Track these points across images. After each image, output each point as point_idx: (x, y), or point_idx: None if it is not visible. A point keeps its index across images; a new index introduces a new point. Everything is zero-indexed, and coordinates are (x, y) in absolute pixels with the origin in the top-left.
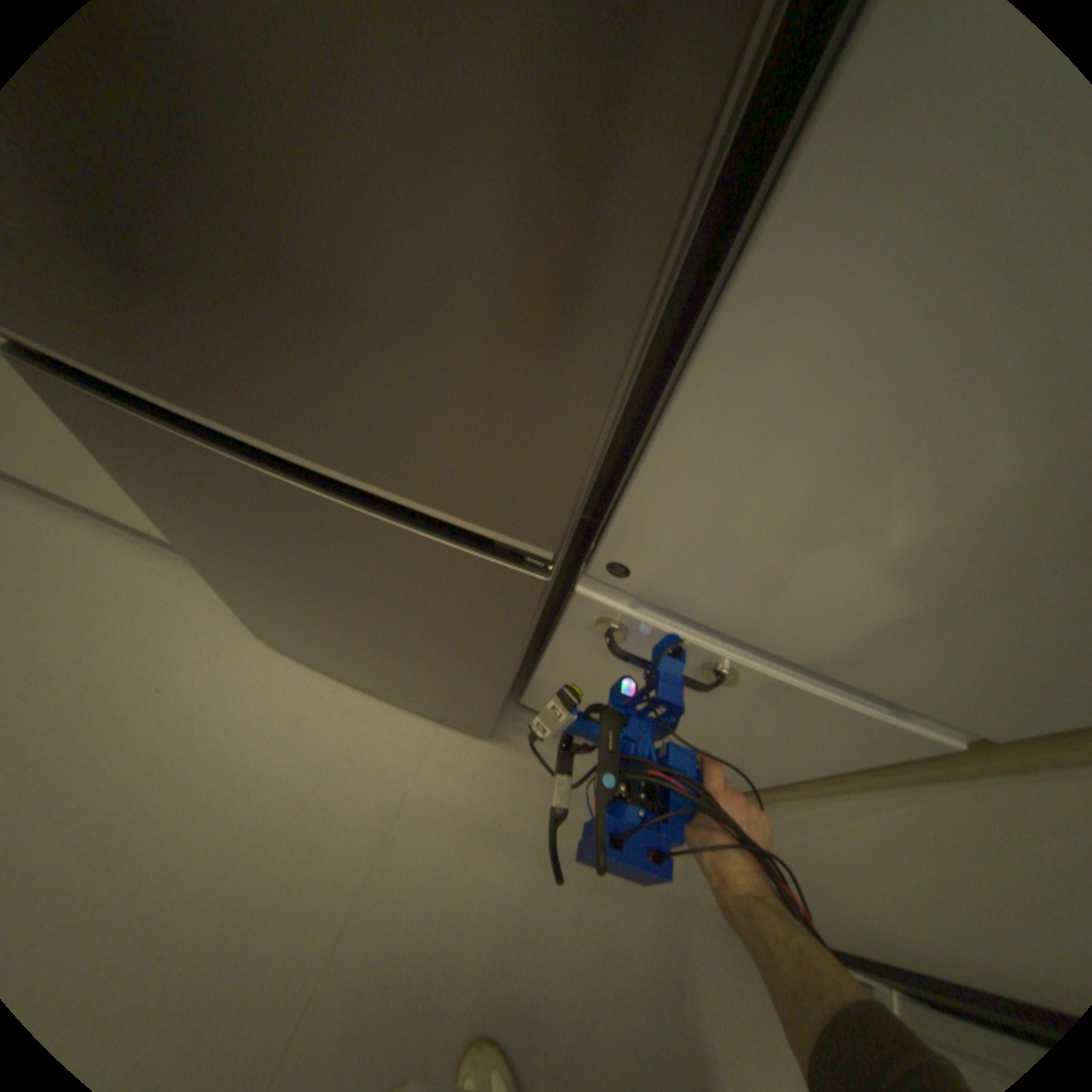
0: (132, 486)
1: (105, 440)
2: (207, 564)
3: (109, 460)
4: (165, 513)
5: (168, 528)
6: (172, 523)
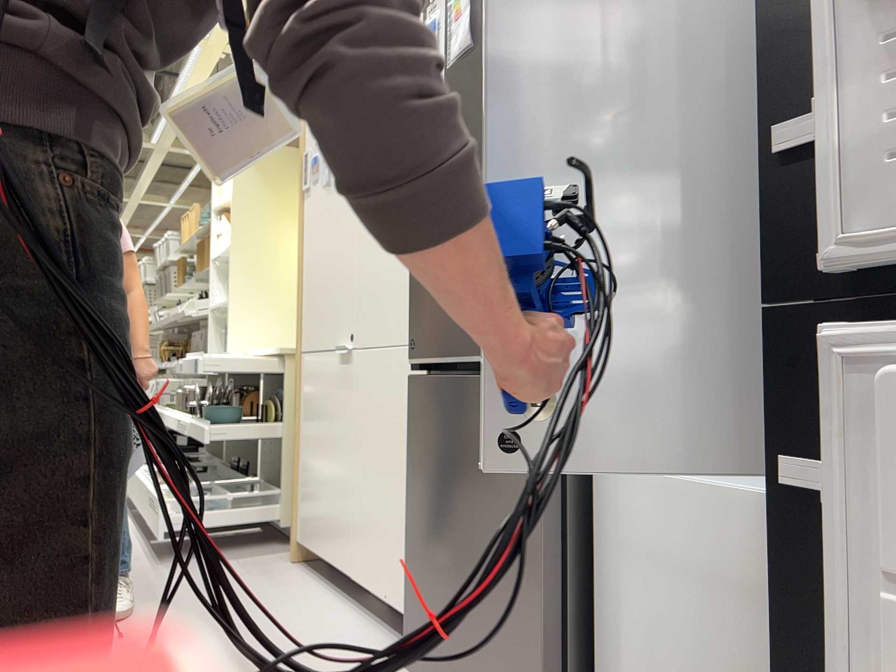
0: (411, 453)
1: (417, 415)
2: (415, 527)
3: (412, 434)
4: (416, 471)
5: (411, 492)
6: (415, 480)
